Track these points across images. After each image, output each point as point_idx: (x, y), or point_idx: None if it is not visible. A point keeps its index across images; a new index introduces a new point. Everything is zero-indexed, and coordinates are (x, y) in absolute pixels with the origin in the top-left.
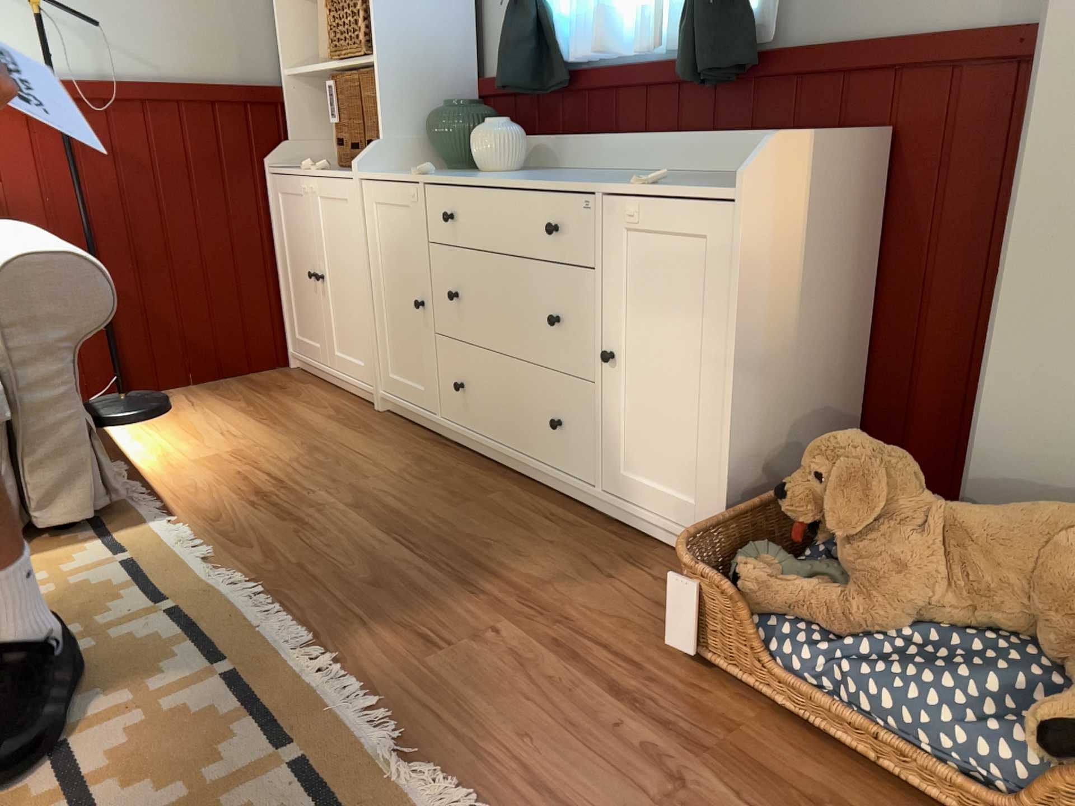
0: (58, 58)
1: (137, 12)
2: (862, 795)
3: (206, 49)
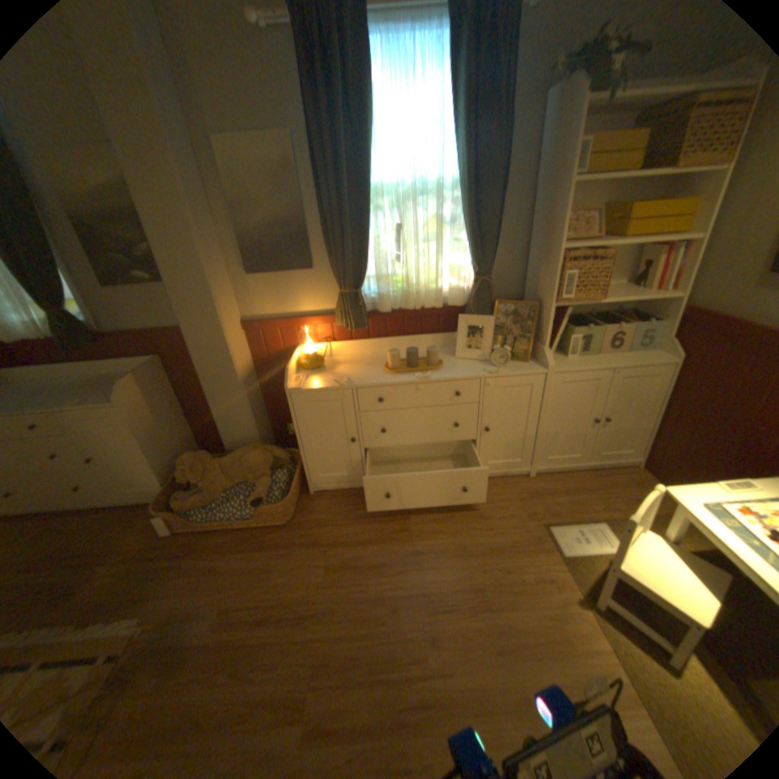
0: None
1: None
2: (226, 539)
3: None
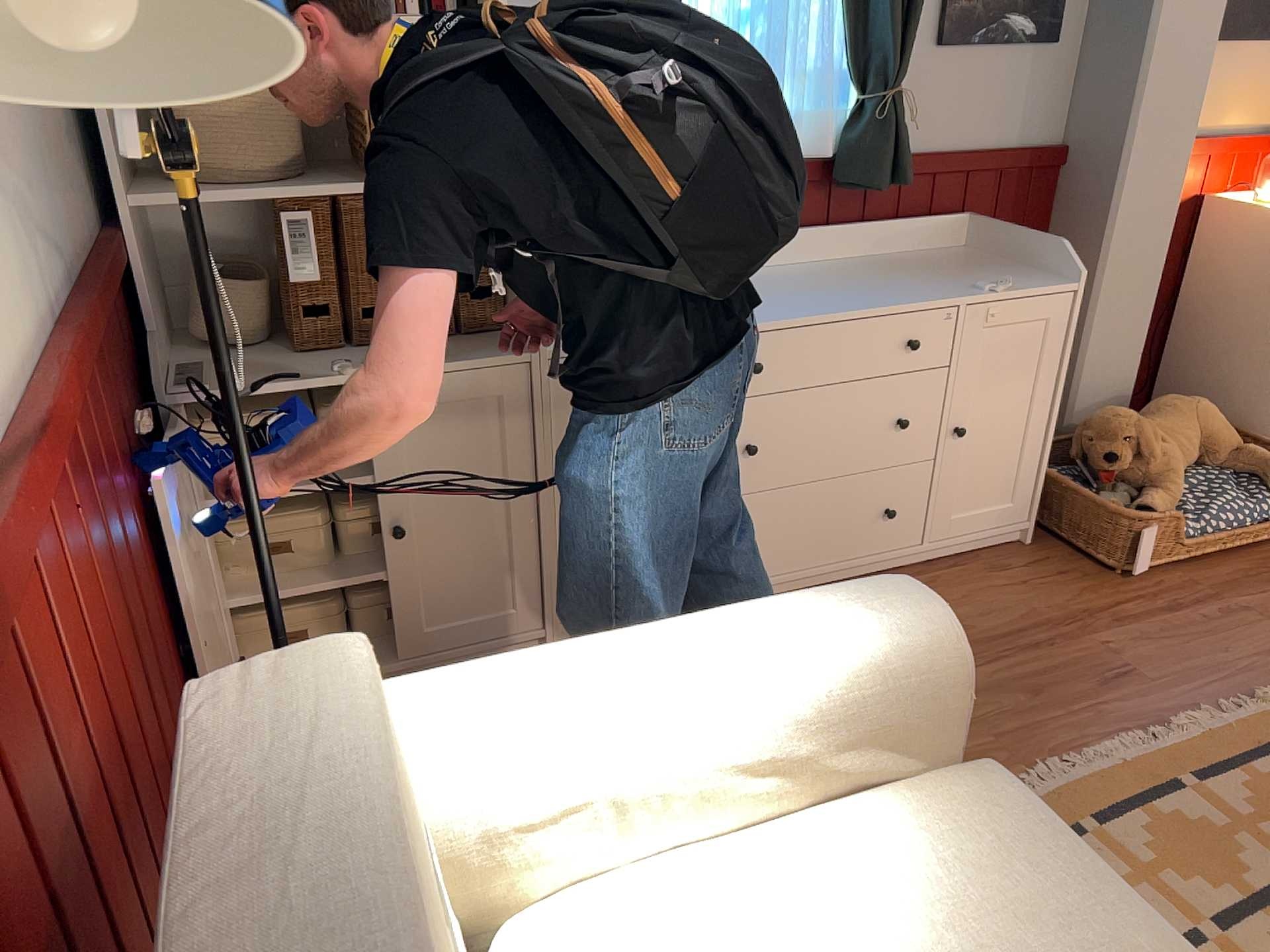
0: (9, 292)
1: (14, 121)
2: (1238, 564)
3: (60, 181)
